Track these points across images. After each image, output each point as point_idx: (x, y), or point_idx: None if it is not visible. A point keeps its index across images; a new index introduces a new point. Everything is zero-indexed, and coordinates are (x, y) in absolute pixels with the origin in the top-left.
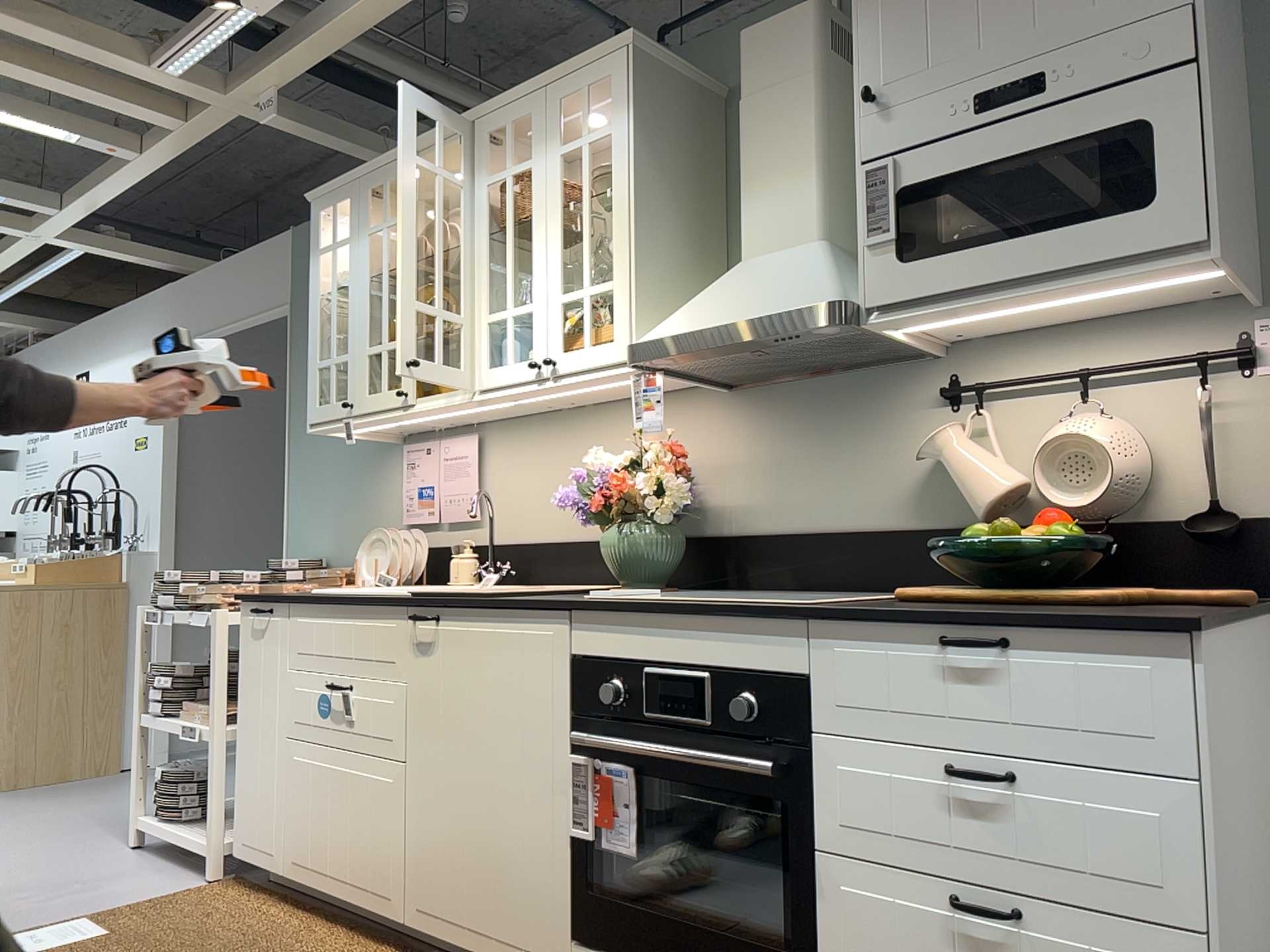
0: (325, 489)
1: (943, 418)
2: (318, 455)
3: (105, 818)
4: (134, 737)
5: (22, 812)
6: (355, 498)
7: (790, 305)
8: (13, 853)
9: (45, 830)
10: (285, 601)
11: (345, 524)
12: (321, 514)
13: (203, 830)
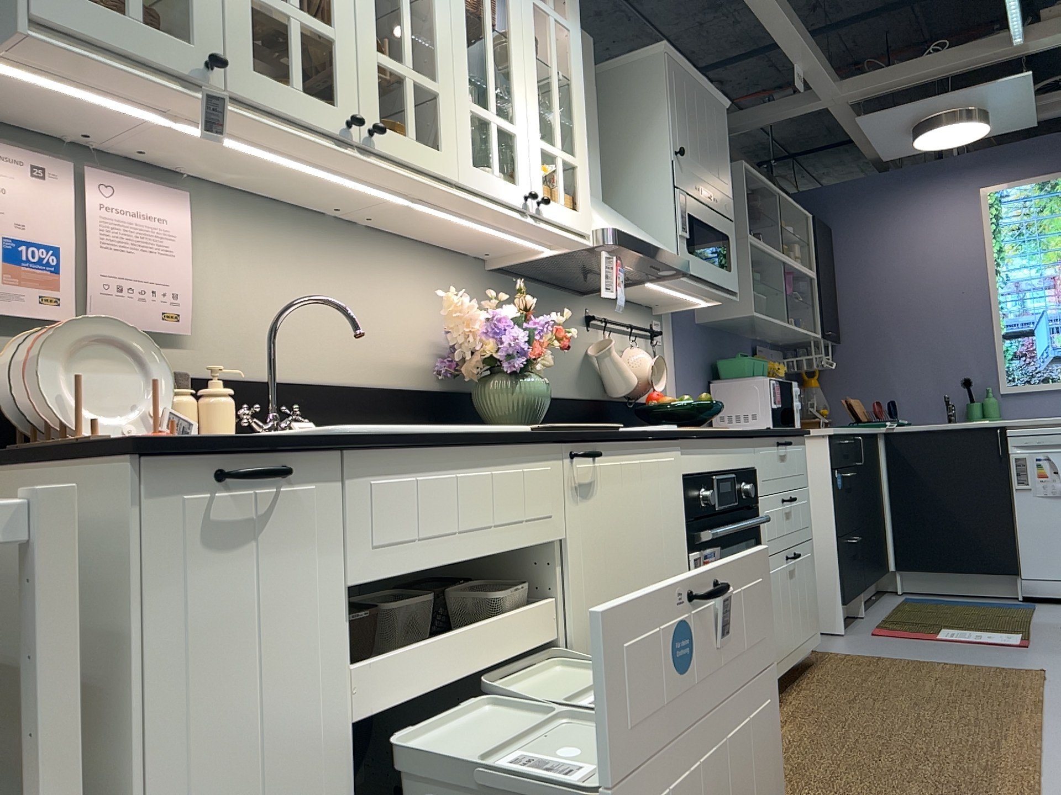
0: None
1: (587, 333)
2: None
3: None
4: None
5: None
6: None
7: (670, 251)
8: None
9: None
10: (341, 447)
11: None
12: None
13: None
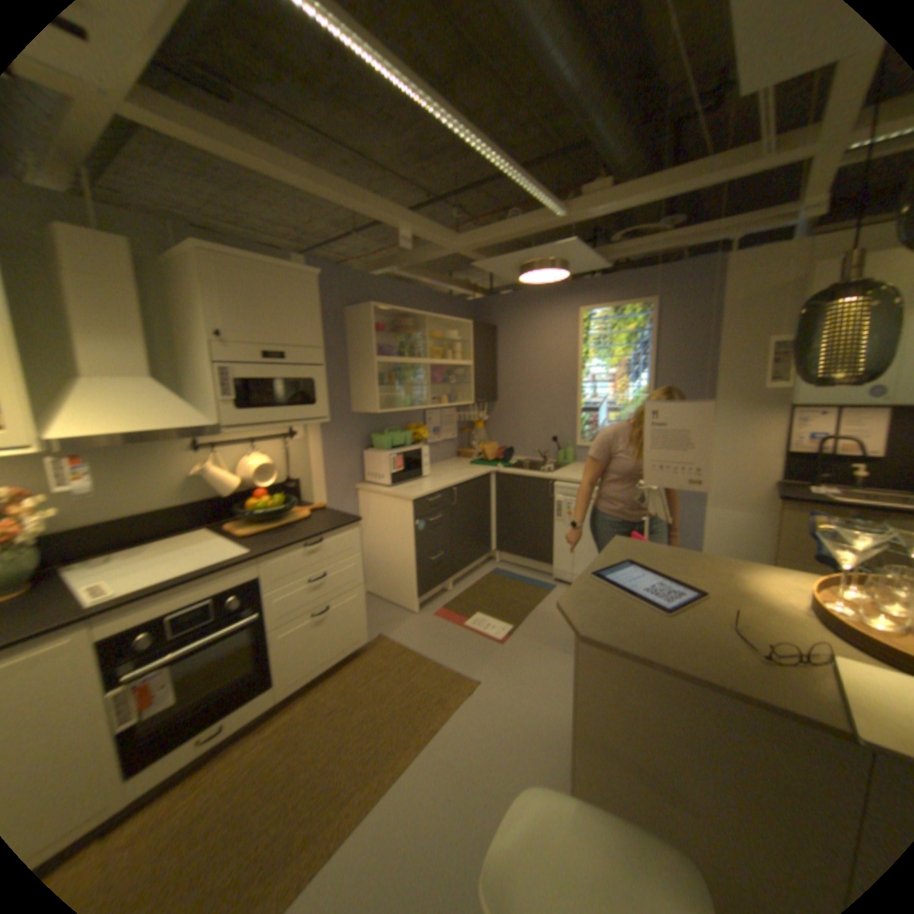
0: None
1: (189, 457)
2: None
3: None
4: None
5: None
6: None
7: (184, 424)
8: None
9: None
10: None
11: None
12: None
13: None
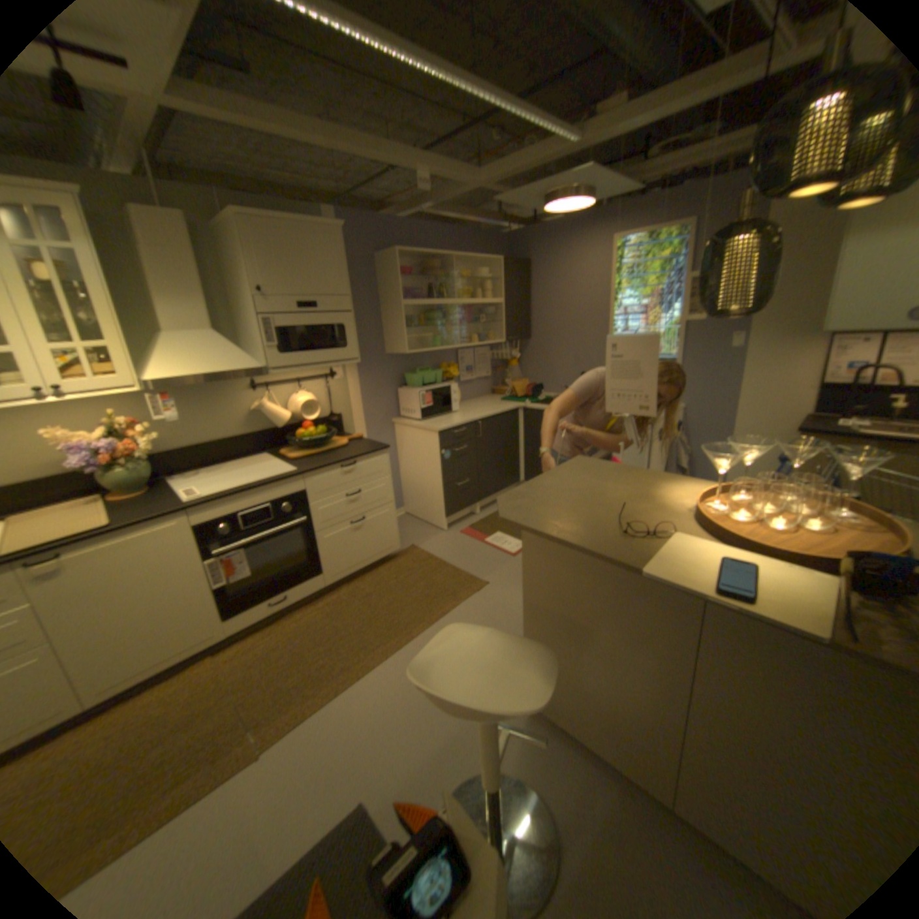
0: None
1: (253, 394)
2: None
3: None
4: None
5: None
6: None
7: (243, 366)
8: None
9: None
10: None
11: None
12: None
13: None
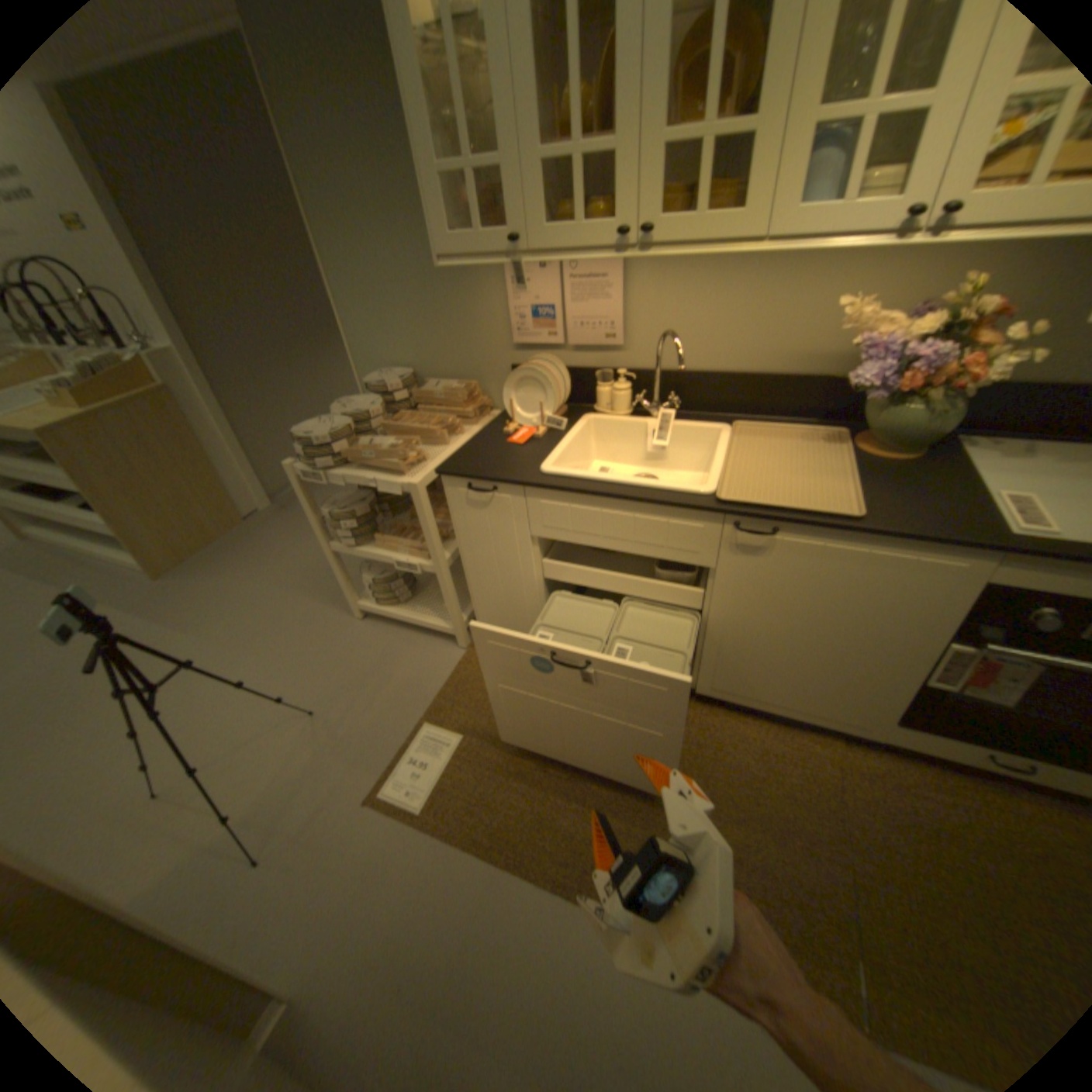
0: (388, 299)
1: None
2: (363, 258)
3: (297, 588)
4: (328, 560)
5: (221, 595)
6: (434, 311)
7: None
8: (273, 652)
9: (266, 615)
10: (521, 487)
11: (425, 337)
12: (388, 325)
13: (421, 607)
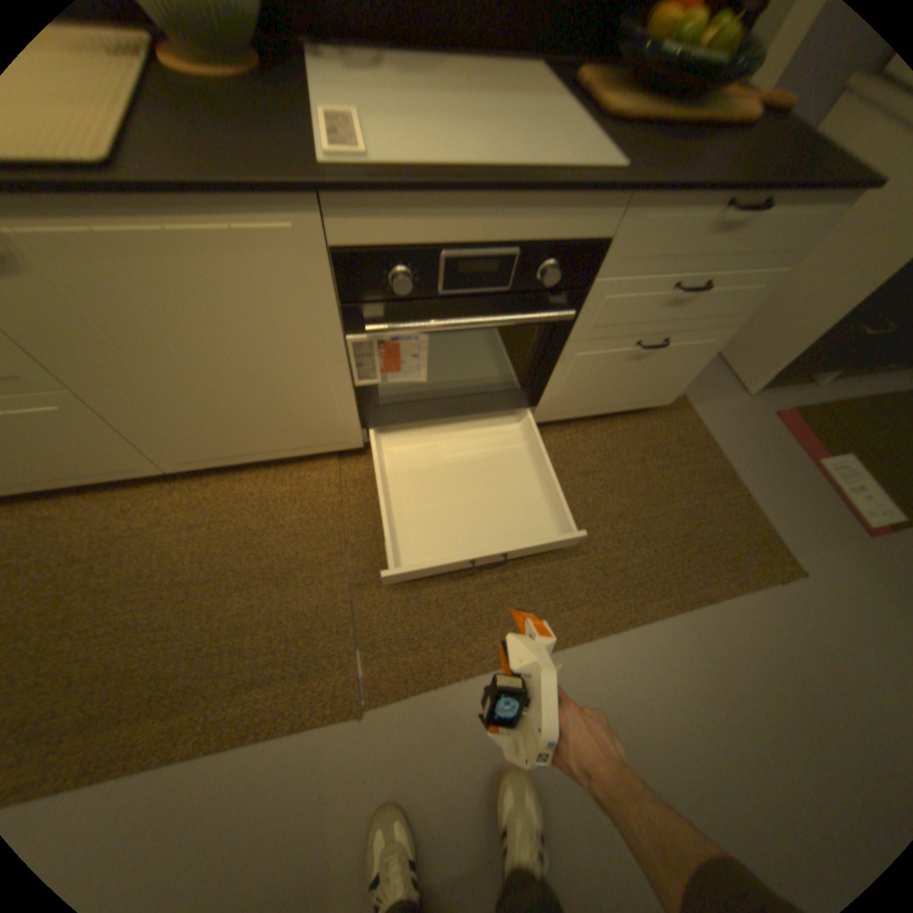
0: None
1: None
2: None
3: None
4: None
5: None
6: None
7: None
8: None
9: None
10: None
11: None
12: None
13: None
